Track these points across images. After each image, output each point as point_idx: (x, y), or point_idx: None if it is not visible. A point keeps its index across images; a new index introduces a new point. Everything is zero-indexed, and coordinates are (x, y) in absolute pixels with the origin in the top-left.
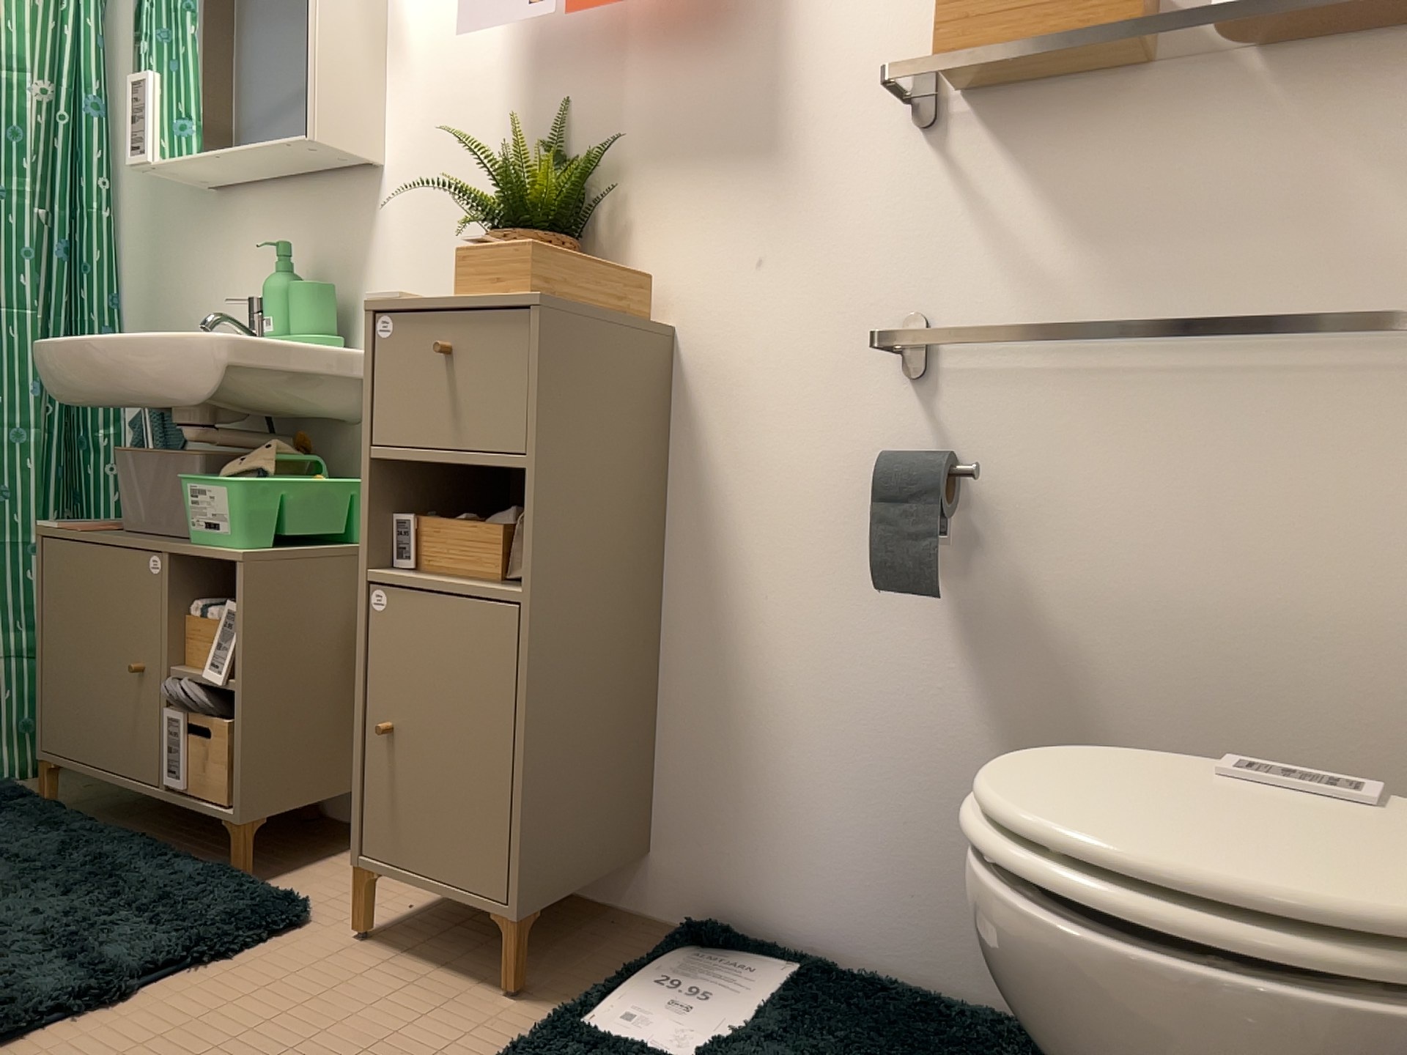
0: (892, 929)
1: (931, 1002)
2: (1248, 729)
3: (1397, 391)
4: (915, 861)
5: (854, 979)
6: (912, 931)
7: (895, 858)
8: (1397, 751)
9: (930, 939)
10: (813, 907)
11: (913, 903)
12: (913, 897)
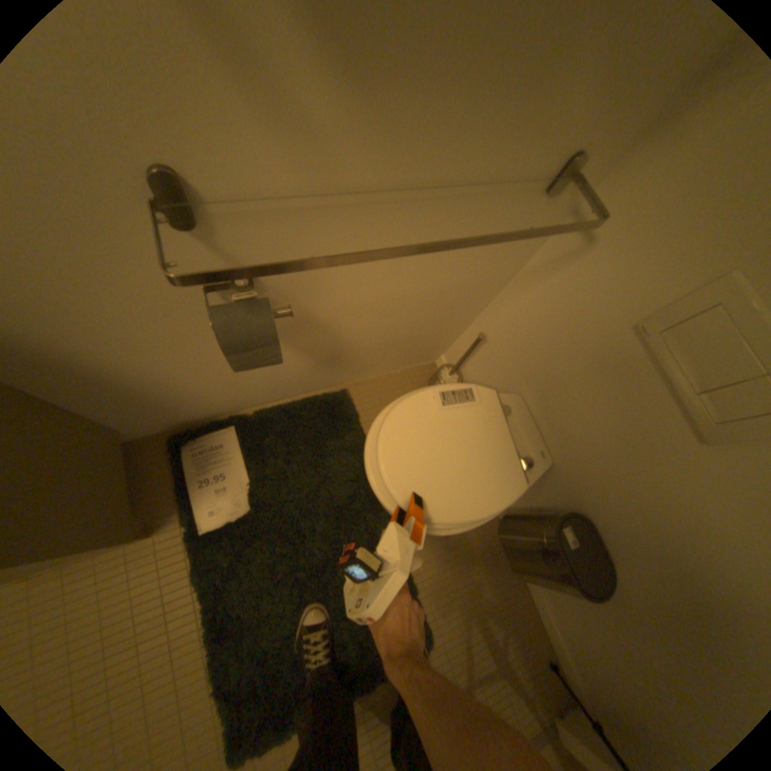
0: (260, 397)
1: (288, 412)
2: (397, 321)
3: (510, 200)
4: (265, 385)
5: (257, 419)
6: (268, 395)
7: (256, 387)
8: (442, 312)
9: (276, 393)
10: (222, 407)
11: (267, 391)
12: (267, 390)
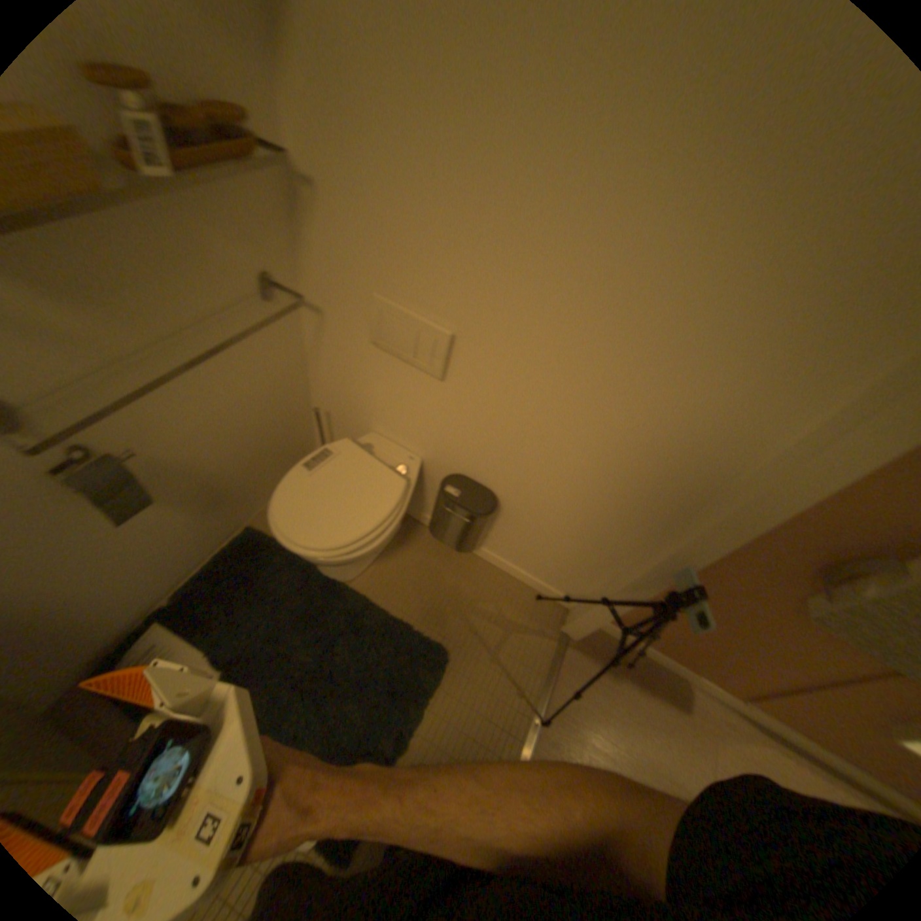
0: (166, 579)
1: (205, 576)
2: (244, 436)
3: (249, 317)
4: (163, 560)
5: (177, 601)
6: (173, 572)
7: (155, 567)
8: (277, 412)
9: (181, 566)
10: (131, 610)
11: (169, 567)
12: (168, 566)
